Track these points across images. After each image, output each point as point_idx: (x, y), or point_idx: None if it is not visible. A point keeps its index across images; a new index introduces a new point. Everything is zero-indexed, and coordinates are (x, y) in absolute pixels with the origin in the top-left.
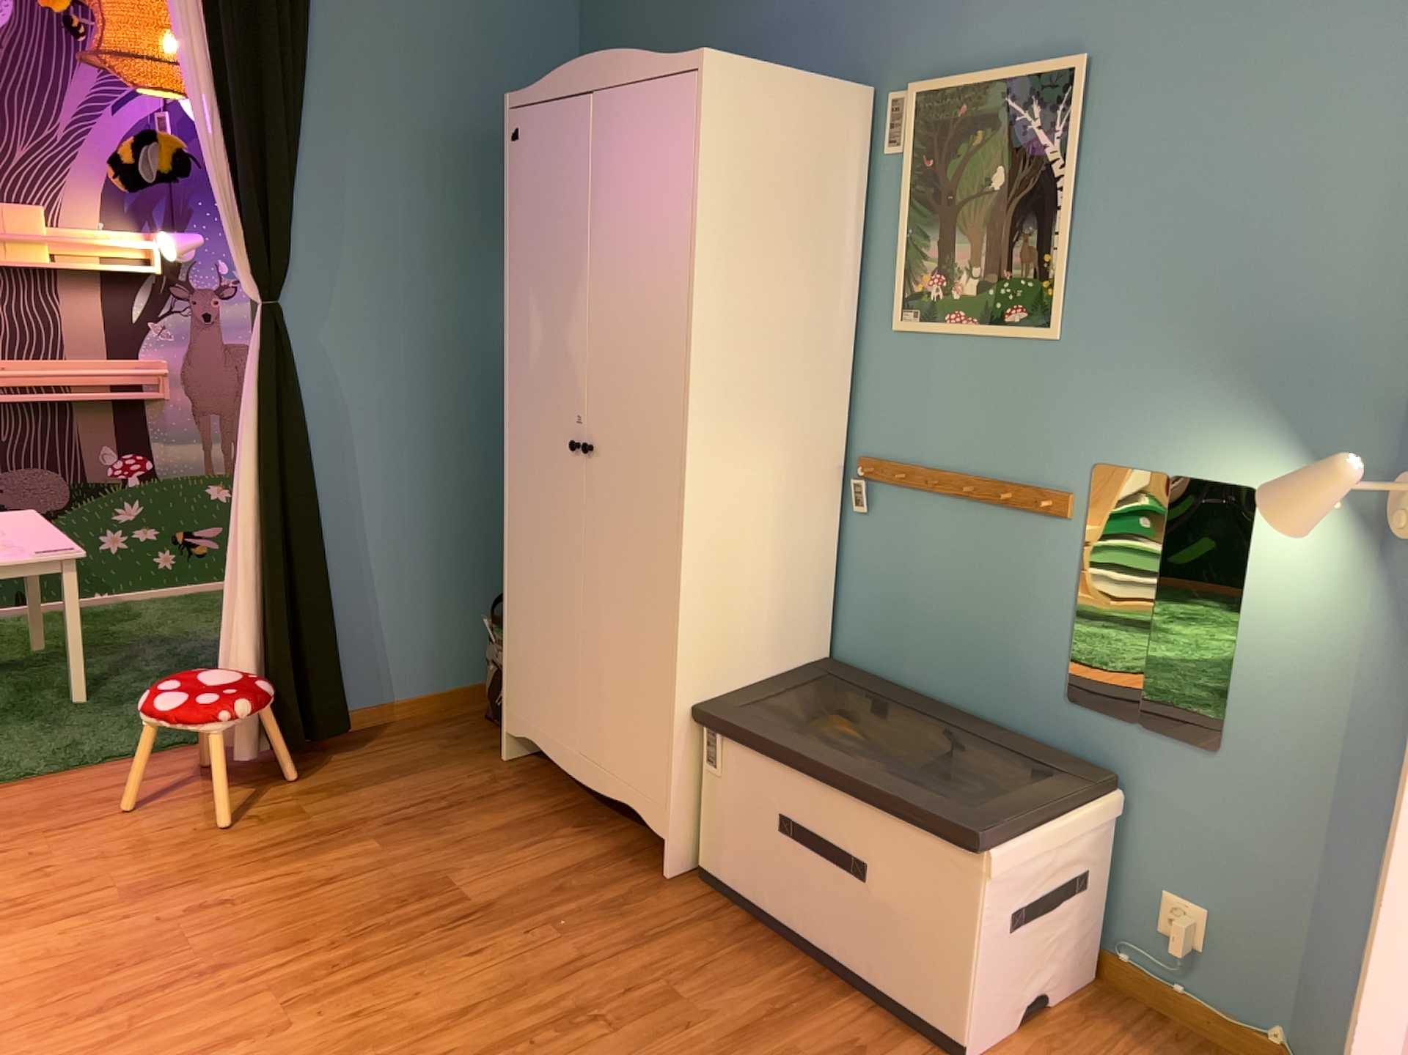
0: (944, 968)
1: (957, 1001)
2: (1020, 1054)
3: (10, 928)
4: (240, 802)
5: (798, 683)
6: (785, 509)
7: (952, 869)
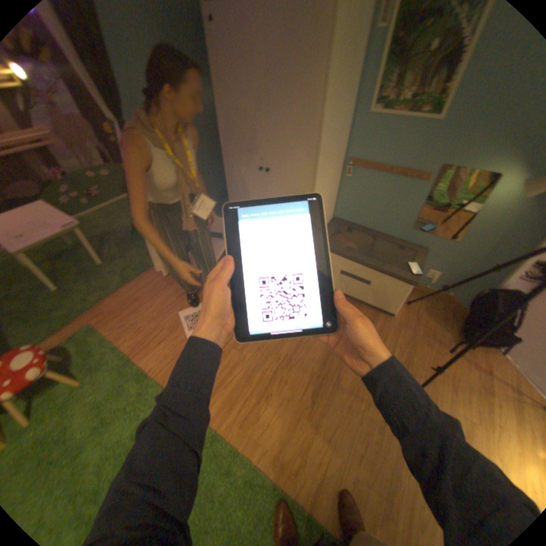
0: (391, 303)
1: (394, 309)
2: (401, 312)
3: (146, 351)
4: (177, 289)
5: (332, 231)
6: (331, 183)
7: (401, 286)
